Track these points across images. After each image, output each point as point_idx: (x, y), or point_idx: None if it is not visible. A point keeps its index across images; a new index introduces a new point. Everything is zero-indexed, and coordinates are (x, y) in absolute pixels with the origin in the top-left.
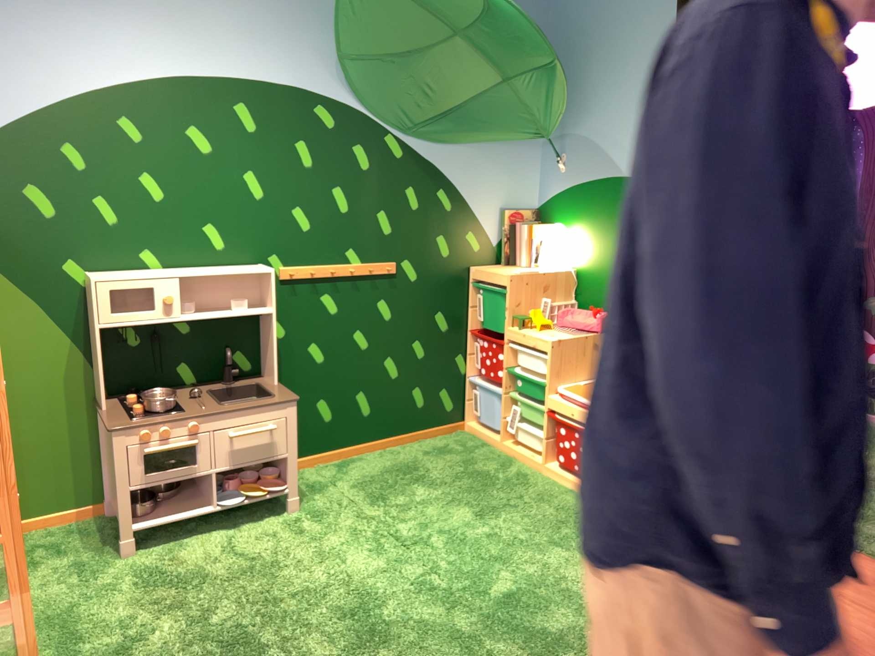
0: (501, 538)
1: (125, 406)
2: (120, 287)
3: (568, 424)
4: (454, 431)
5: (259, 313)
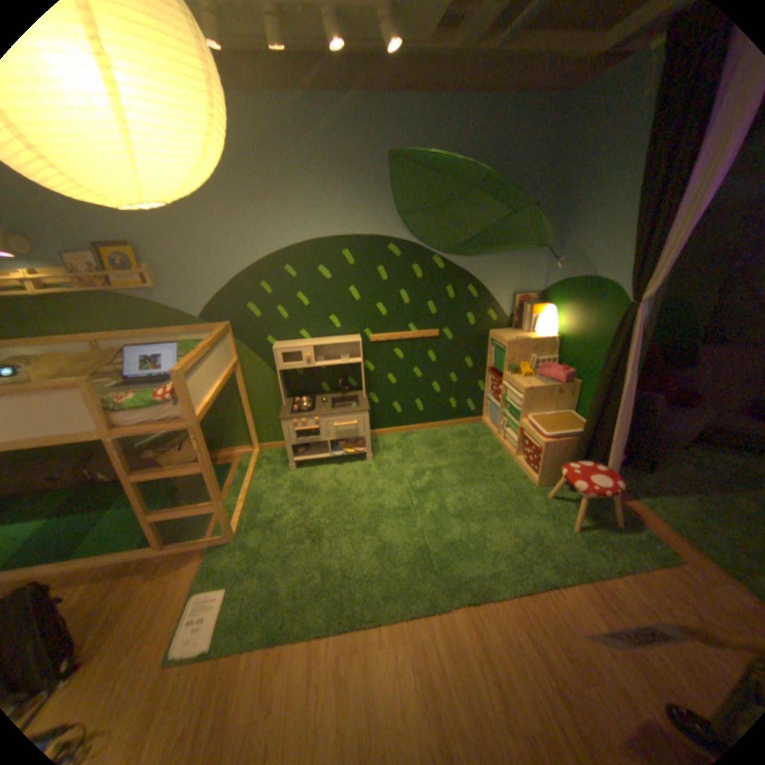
0: (467, 502)
1: (293, 405)
2: (286, 352)
3: (528, 440)
4: (474, 422)
5: (354, 363)
